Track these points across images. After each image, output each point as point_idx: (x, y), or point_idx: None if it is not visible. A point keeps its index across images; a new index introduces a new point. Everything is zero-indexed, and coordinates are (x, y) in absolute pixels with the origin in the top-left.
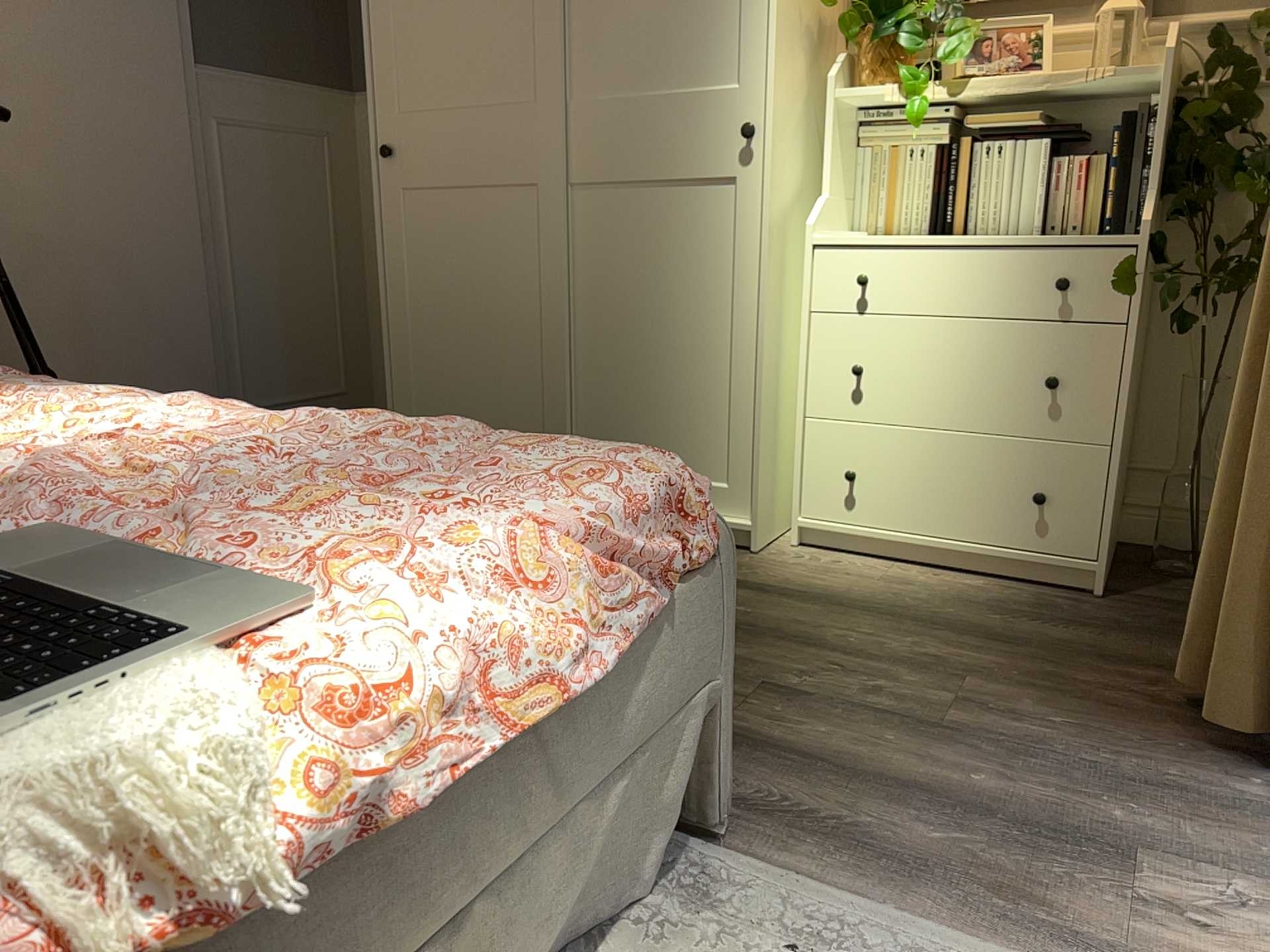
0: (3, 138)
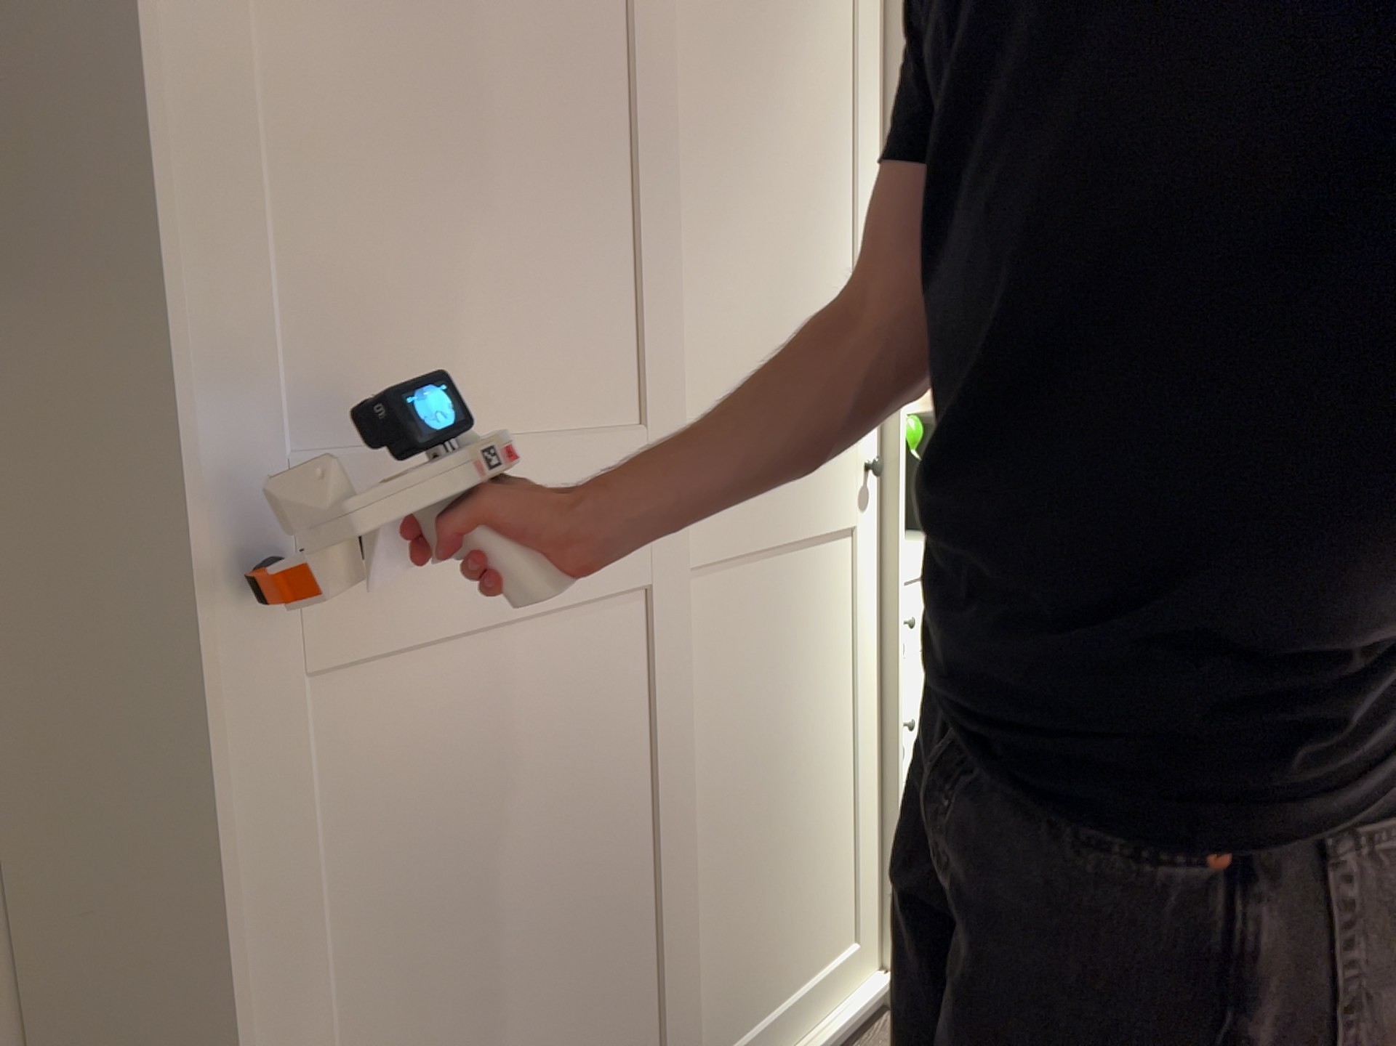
0: None
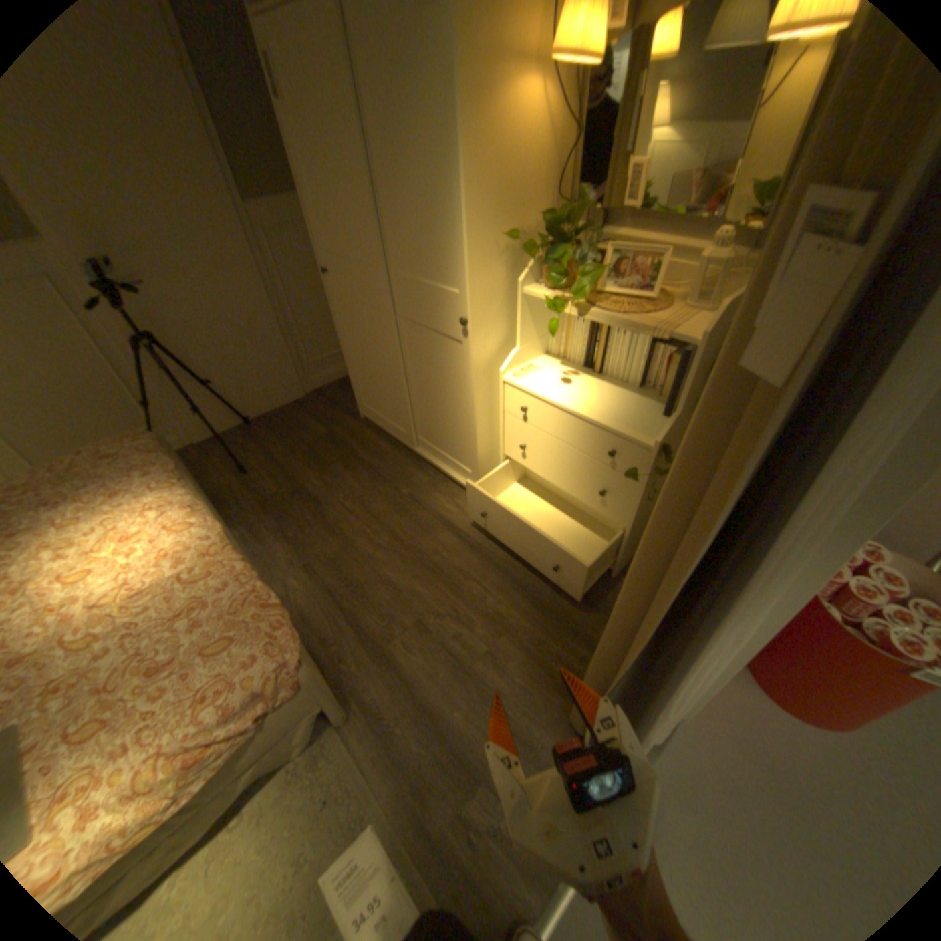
0: (154, 279)
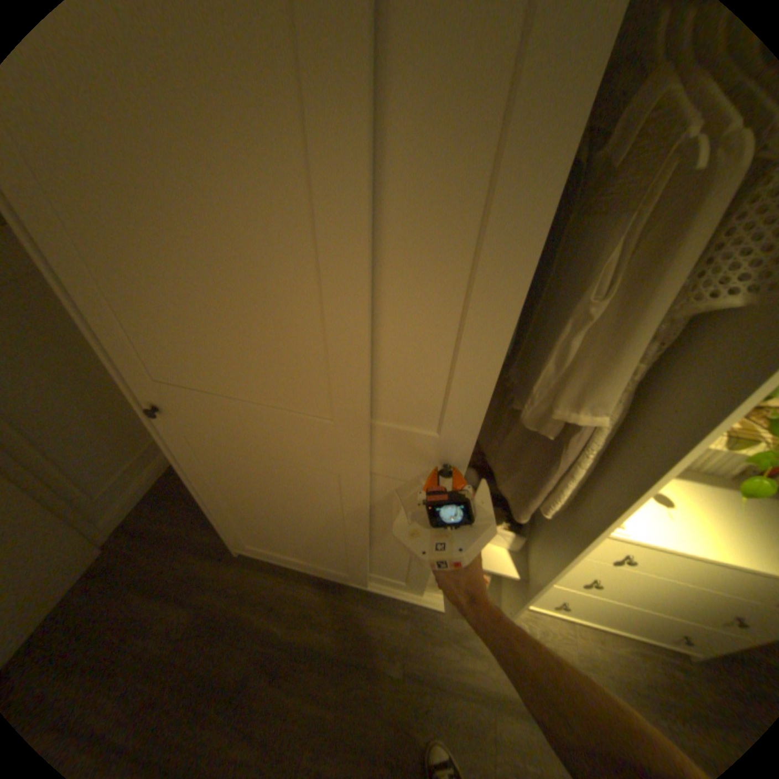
0: None
